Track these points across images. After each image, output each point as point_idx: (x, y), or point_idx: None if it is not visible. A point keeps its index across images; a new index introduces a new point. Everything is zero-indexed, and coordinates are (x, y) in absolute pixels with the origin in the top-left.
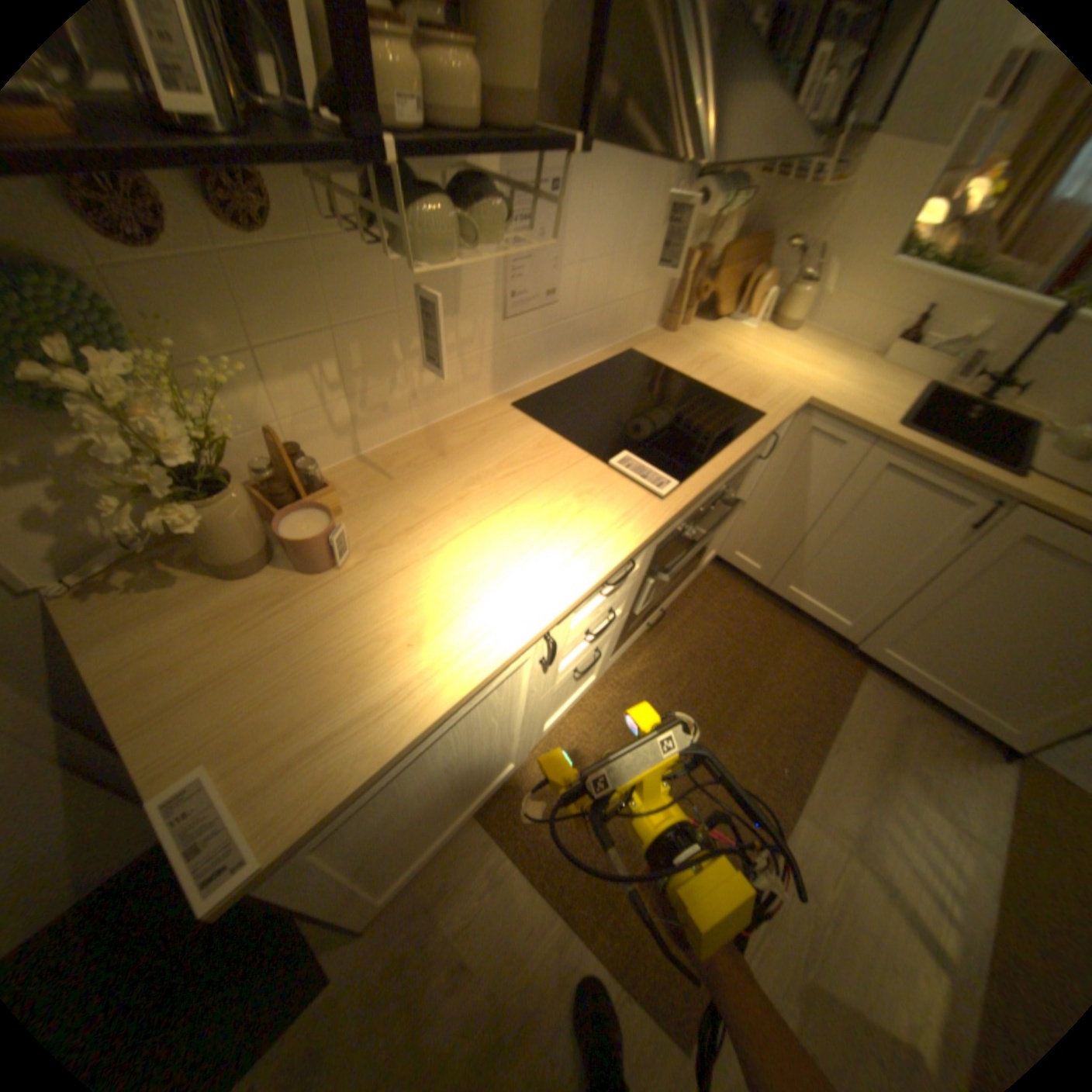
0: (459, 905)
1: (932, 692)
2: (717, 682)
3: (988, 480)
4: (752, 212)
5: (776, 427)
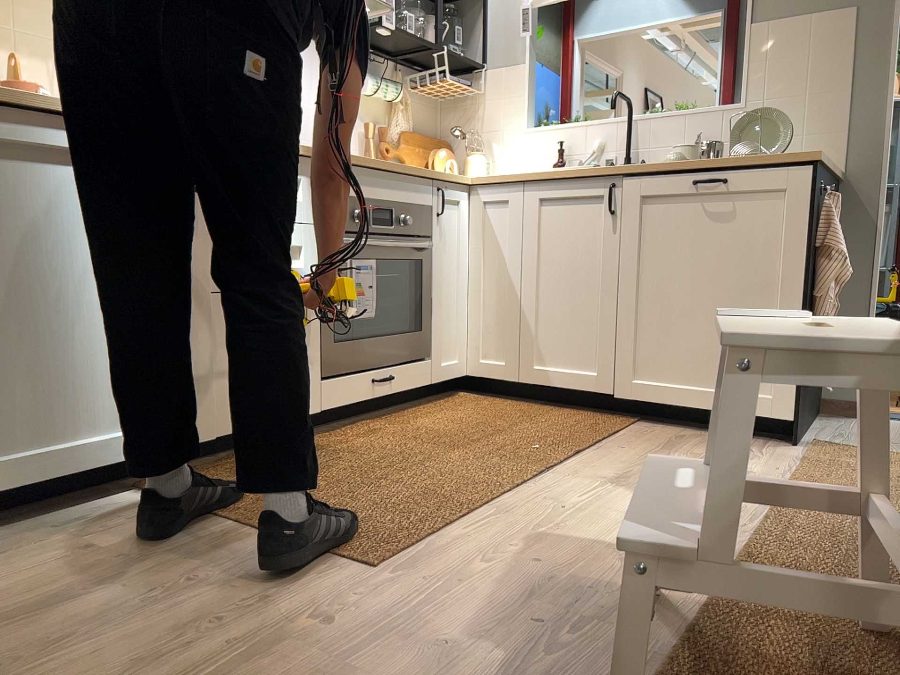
0: (101, 526)
1: (692, 403)
2: (462, 430)
3: (596, 172)
4: (430, 132)
5: (434, 174)
